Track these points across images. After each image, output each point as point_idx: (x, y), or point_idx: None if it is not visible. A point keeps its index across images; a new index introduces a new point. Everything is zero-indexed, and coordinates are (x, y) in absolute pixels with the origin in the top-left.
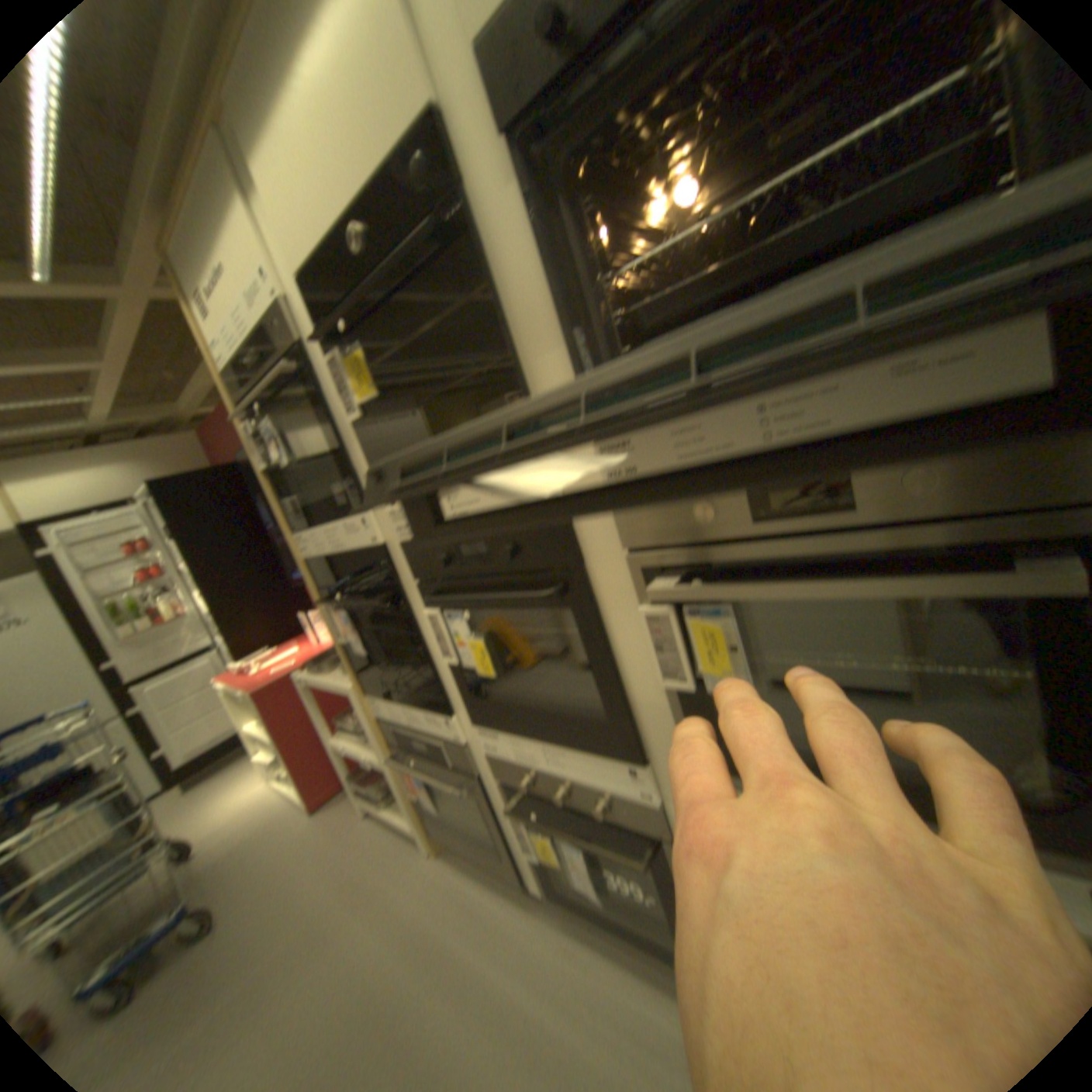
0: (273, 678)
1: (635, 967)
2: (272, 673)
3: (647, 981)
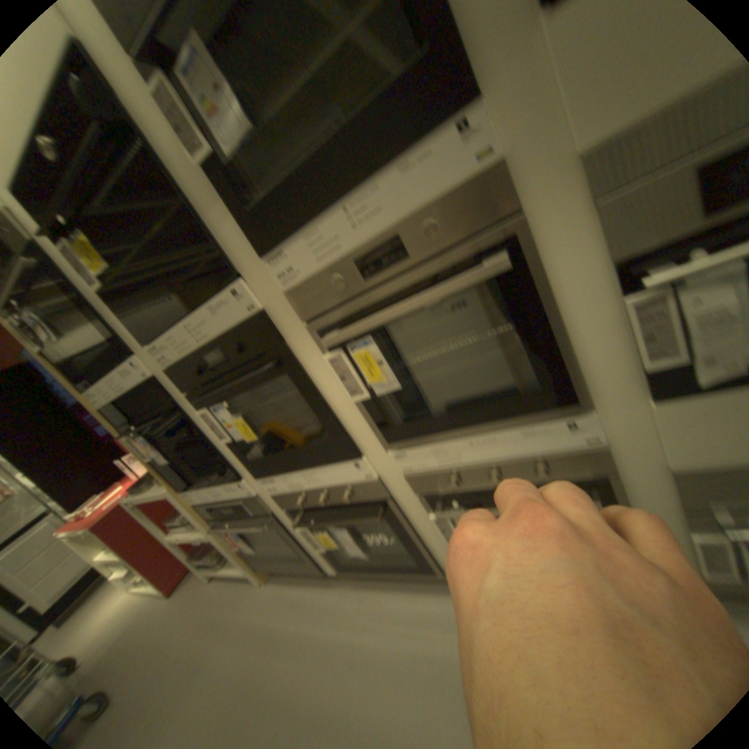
0: (107, 511)
1: (400, 589)
2: (106, 509)
3: (408, 593)
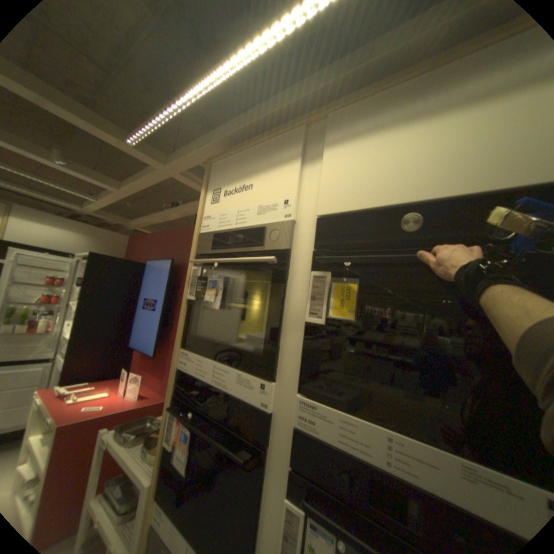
0: (84, 414)
1: None
2: (84, 409)
3: None
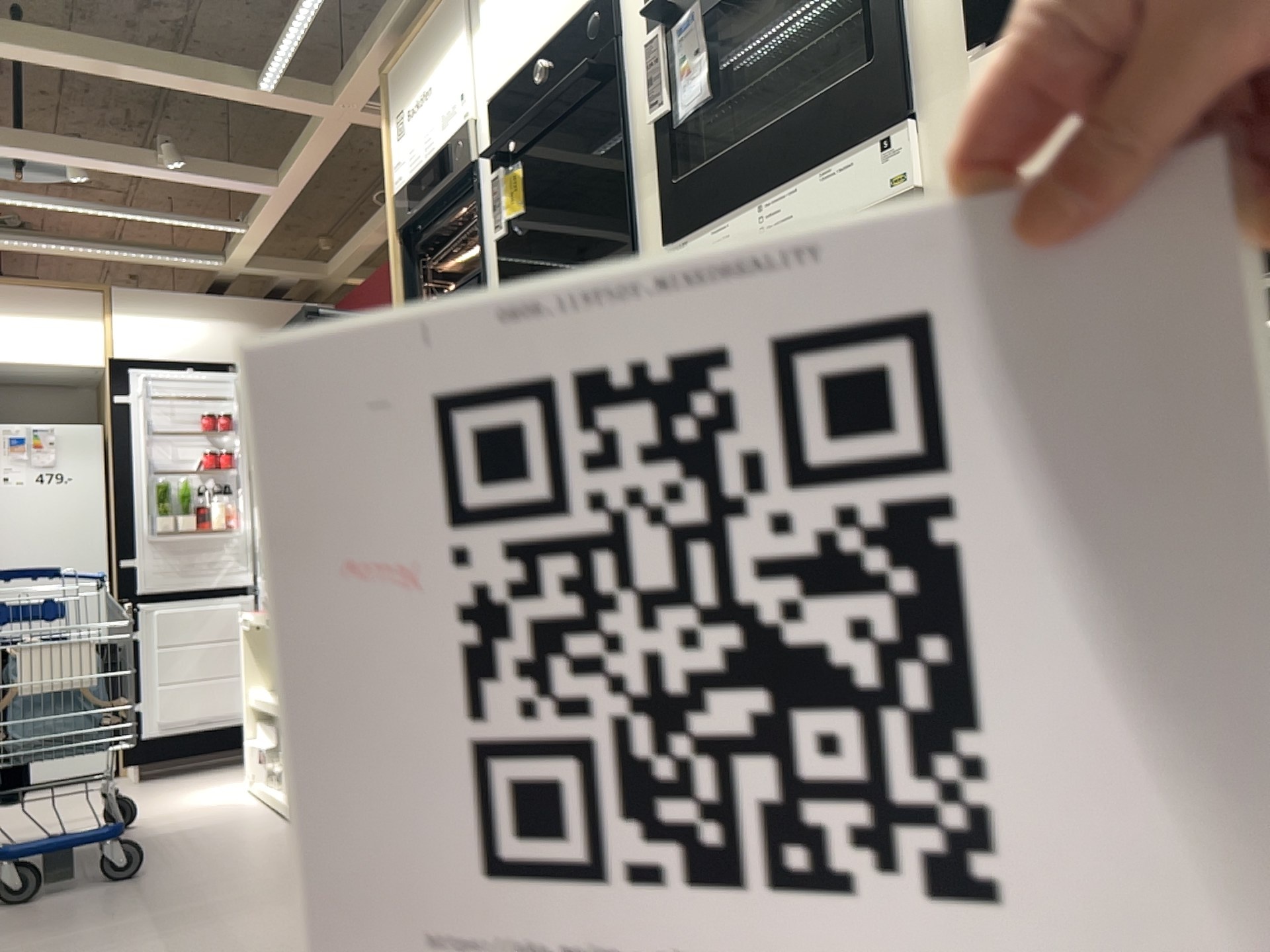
0: None
1: None
2: None
3: None
